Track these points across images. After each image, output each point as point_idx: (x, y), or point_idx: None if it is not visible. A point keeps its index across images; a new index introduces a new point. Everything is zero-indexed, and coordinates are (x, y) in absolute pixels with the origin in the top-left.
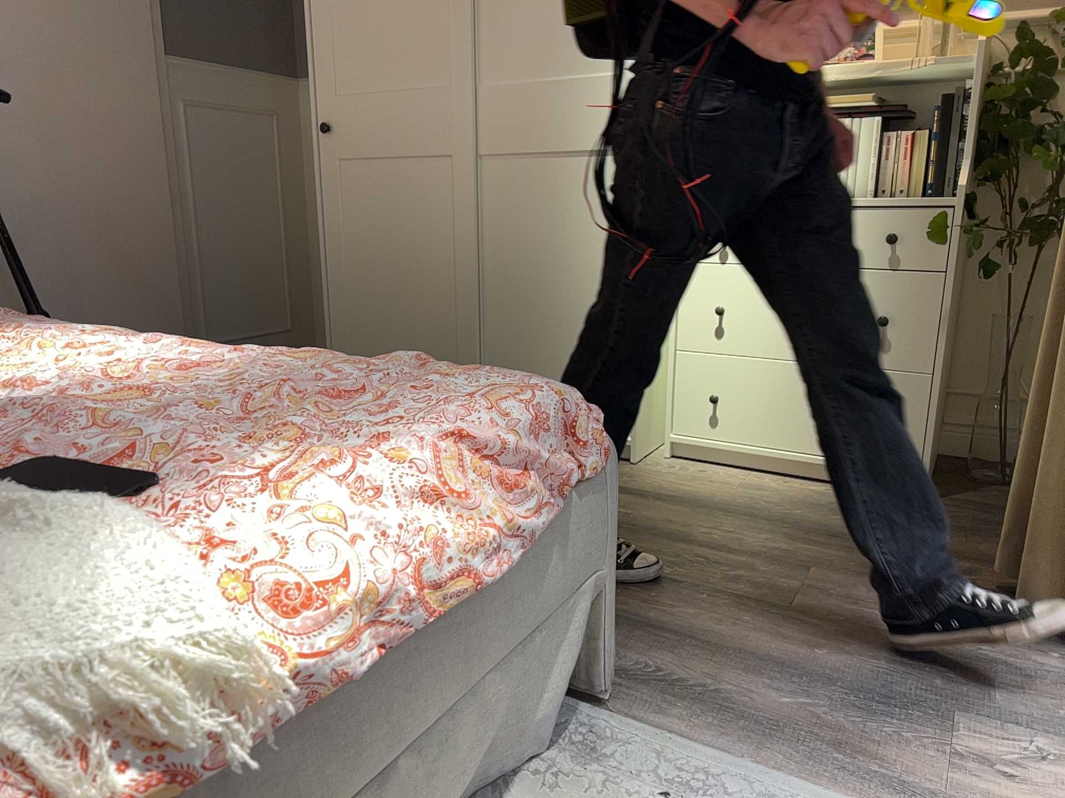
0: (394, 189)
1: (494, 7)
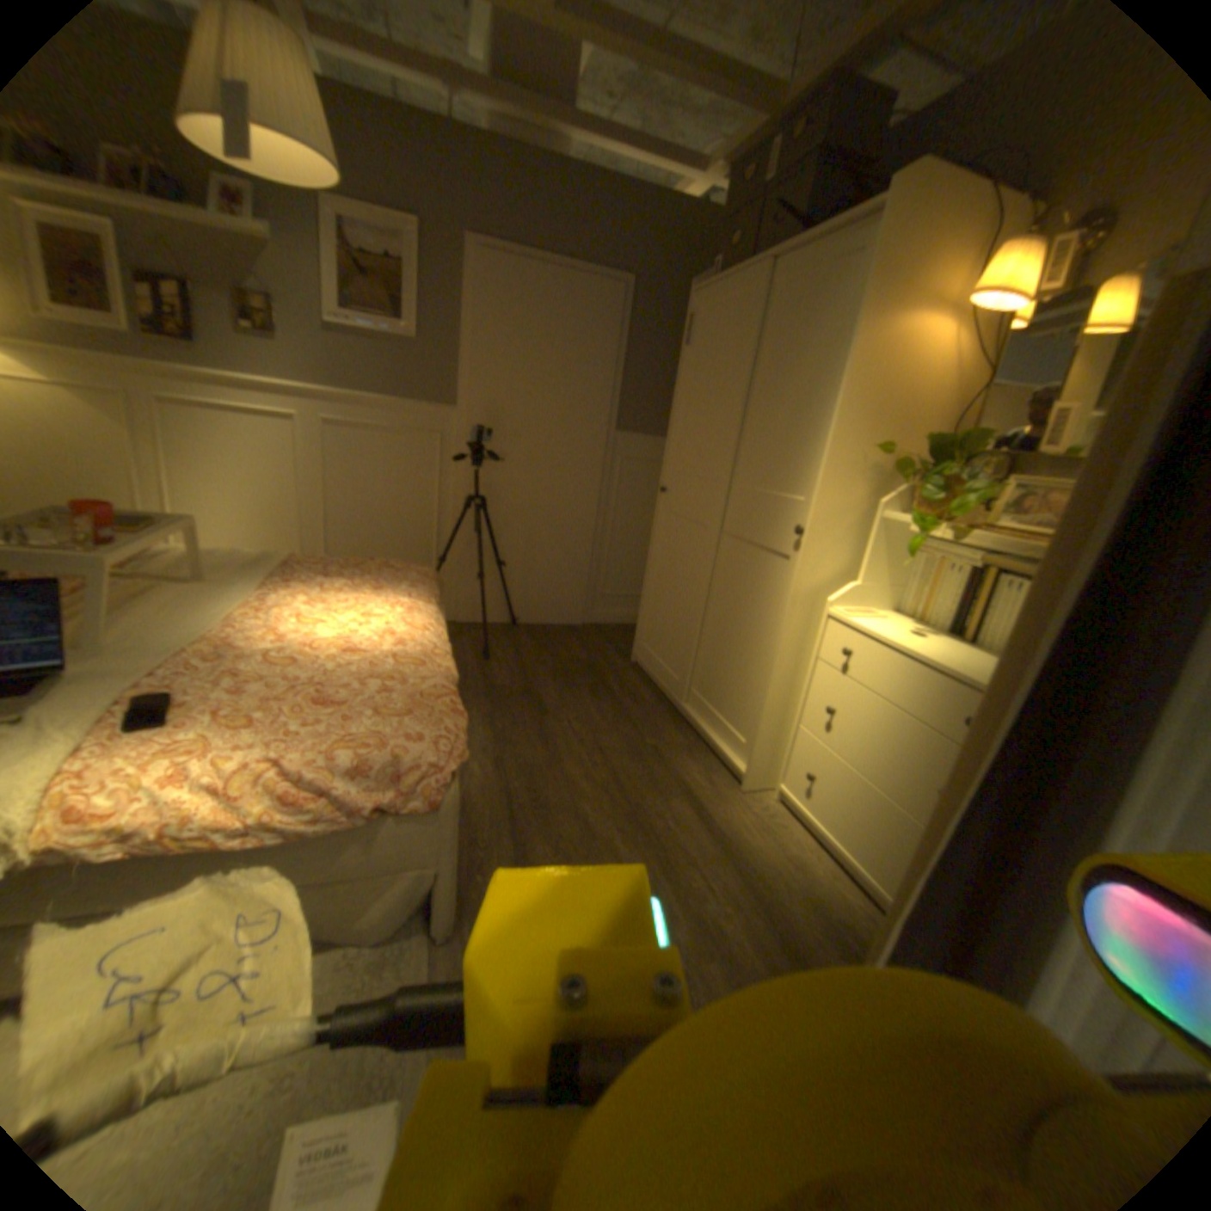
0: (682, 536)
1: (753, 429)
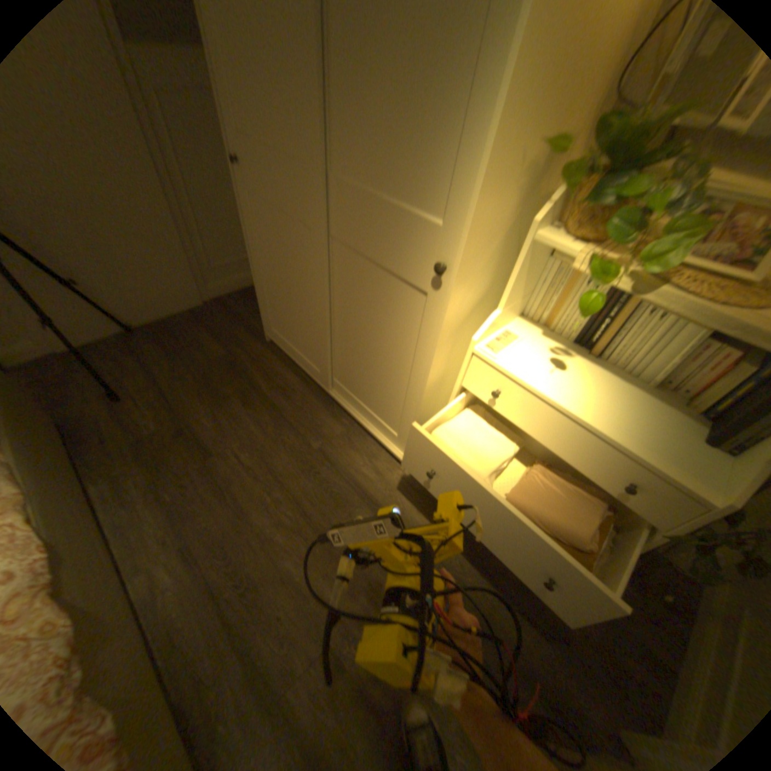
0: (279, 228)
1: (342, 79)
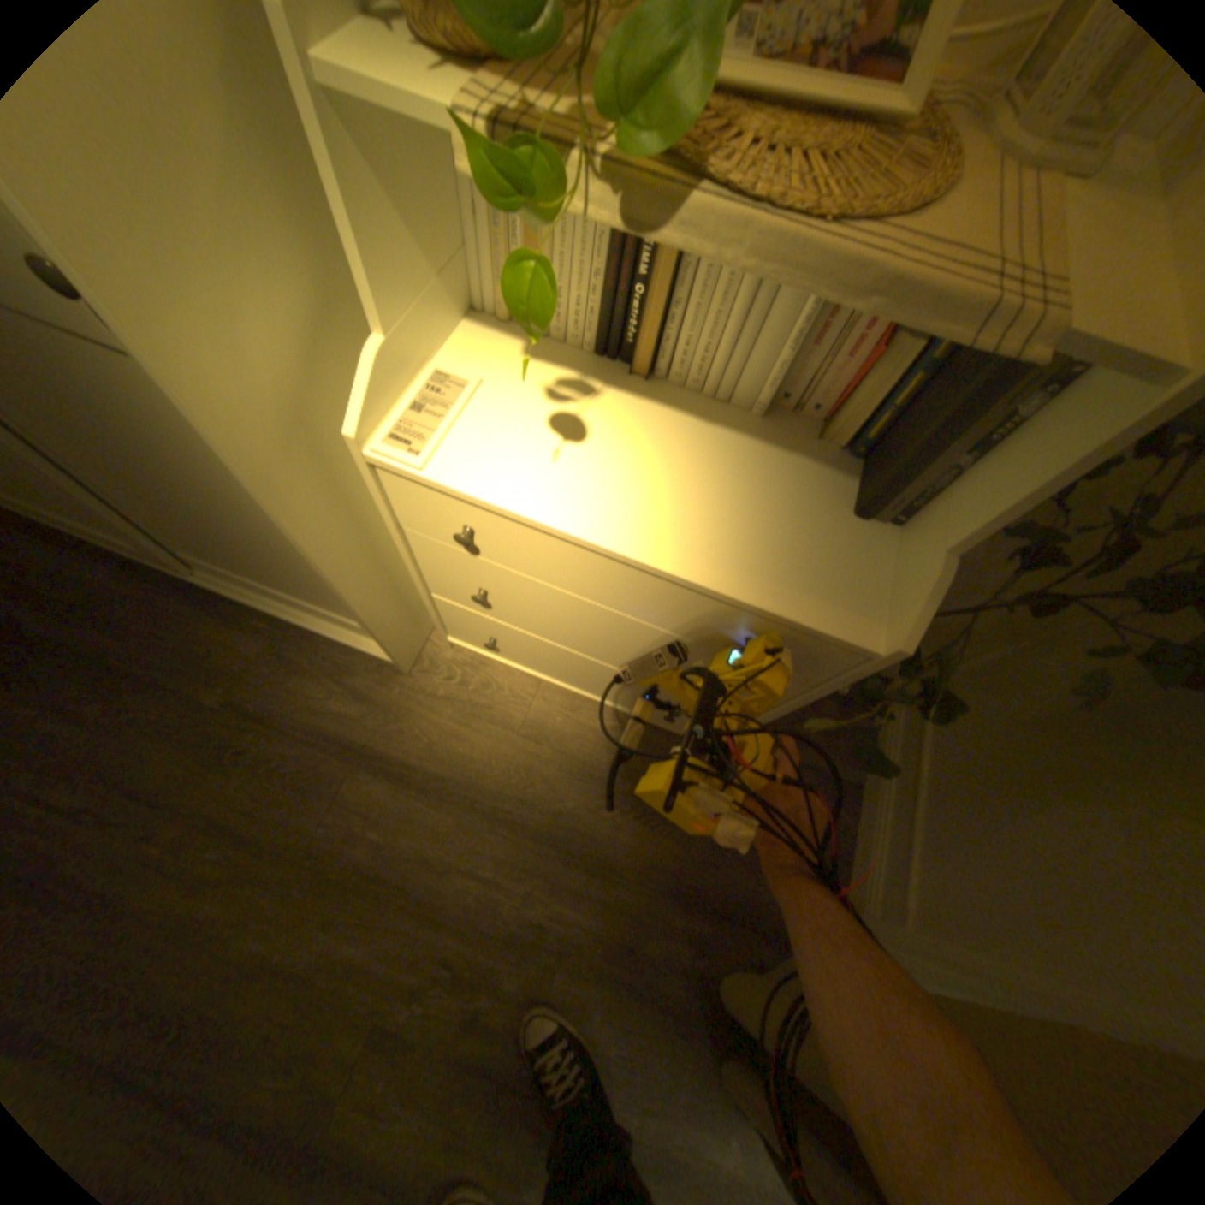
0: None
1: None
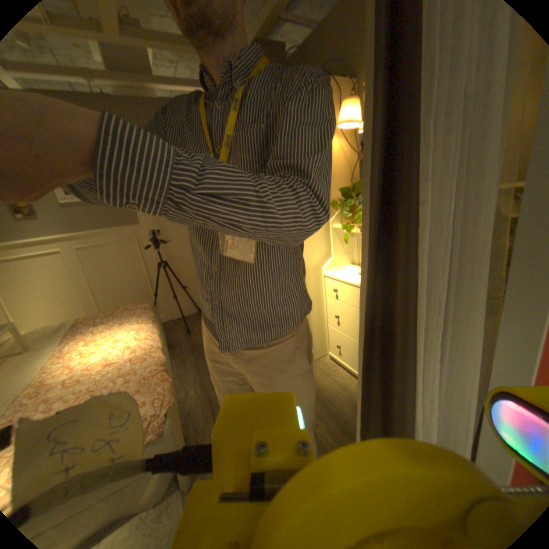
0: None
1: None
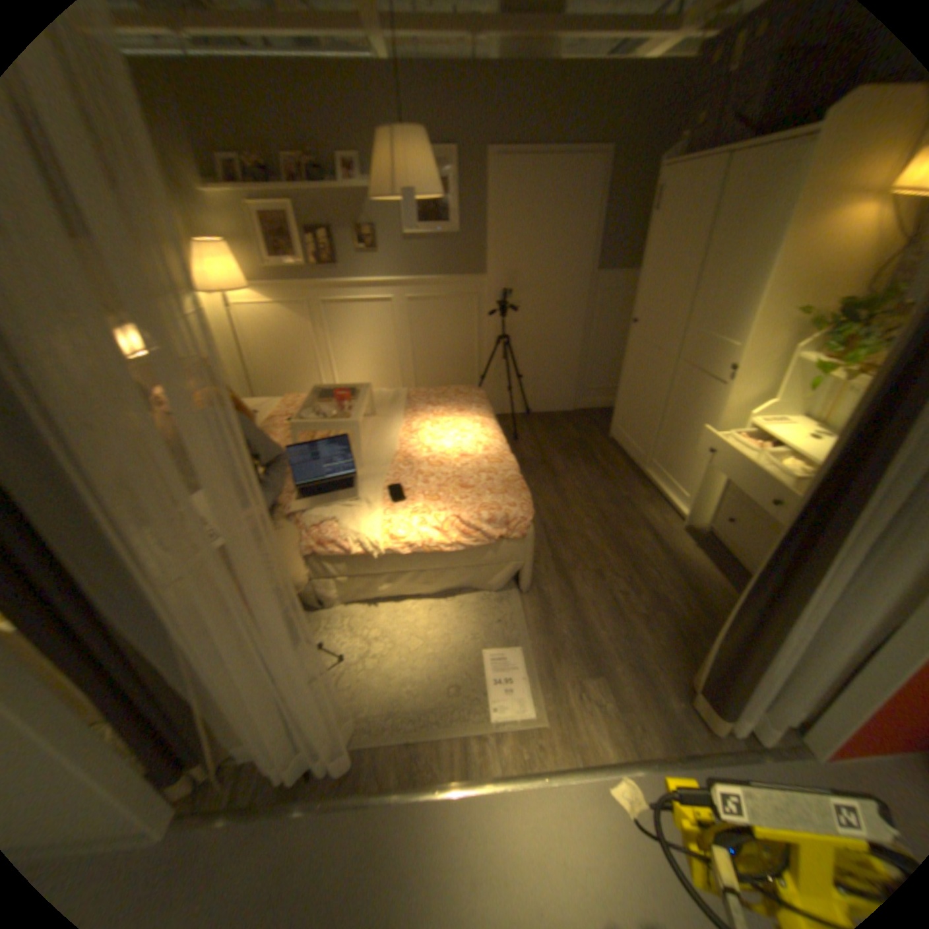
0: (649, 357)
1: (706, 287)
